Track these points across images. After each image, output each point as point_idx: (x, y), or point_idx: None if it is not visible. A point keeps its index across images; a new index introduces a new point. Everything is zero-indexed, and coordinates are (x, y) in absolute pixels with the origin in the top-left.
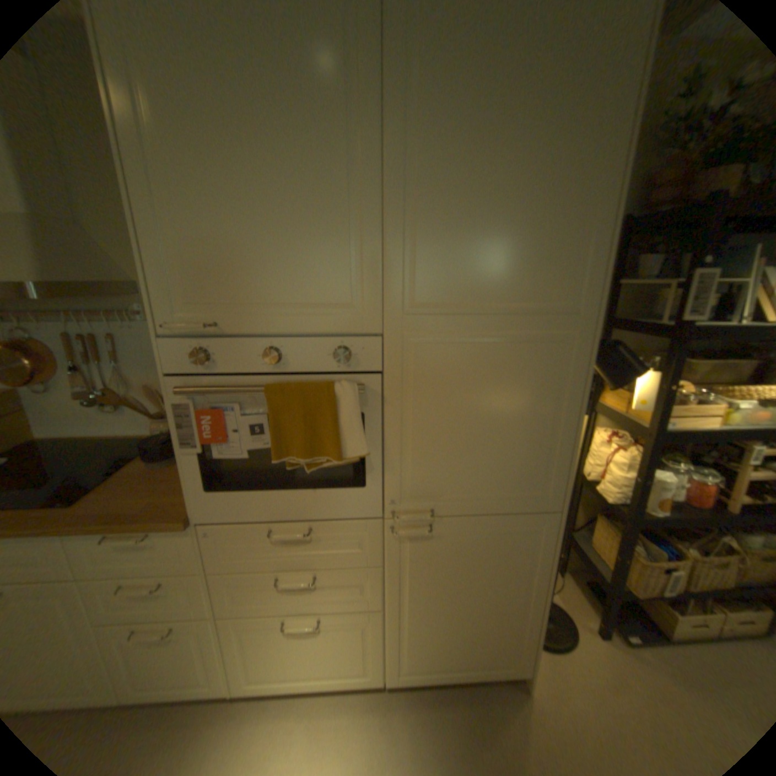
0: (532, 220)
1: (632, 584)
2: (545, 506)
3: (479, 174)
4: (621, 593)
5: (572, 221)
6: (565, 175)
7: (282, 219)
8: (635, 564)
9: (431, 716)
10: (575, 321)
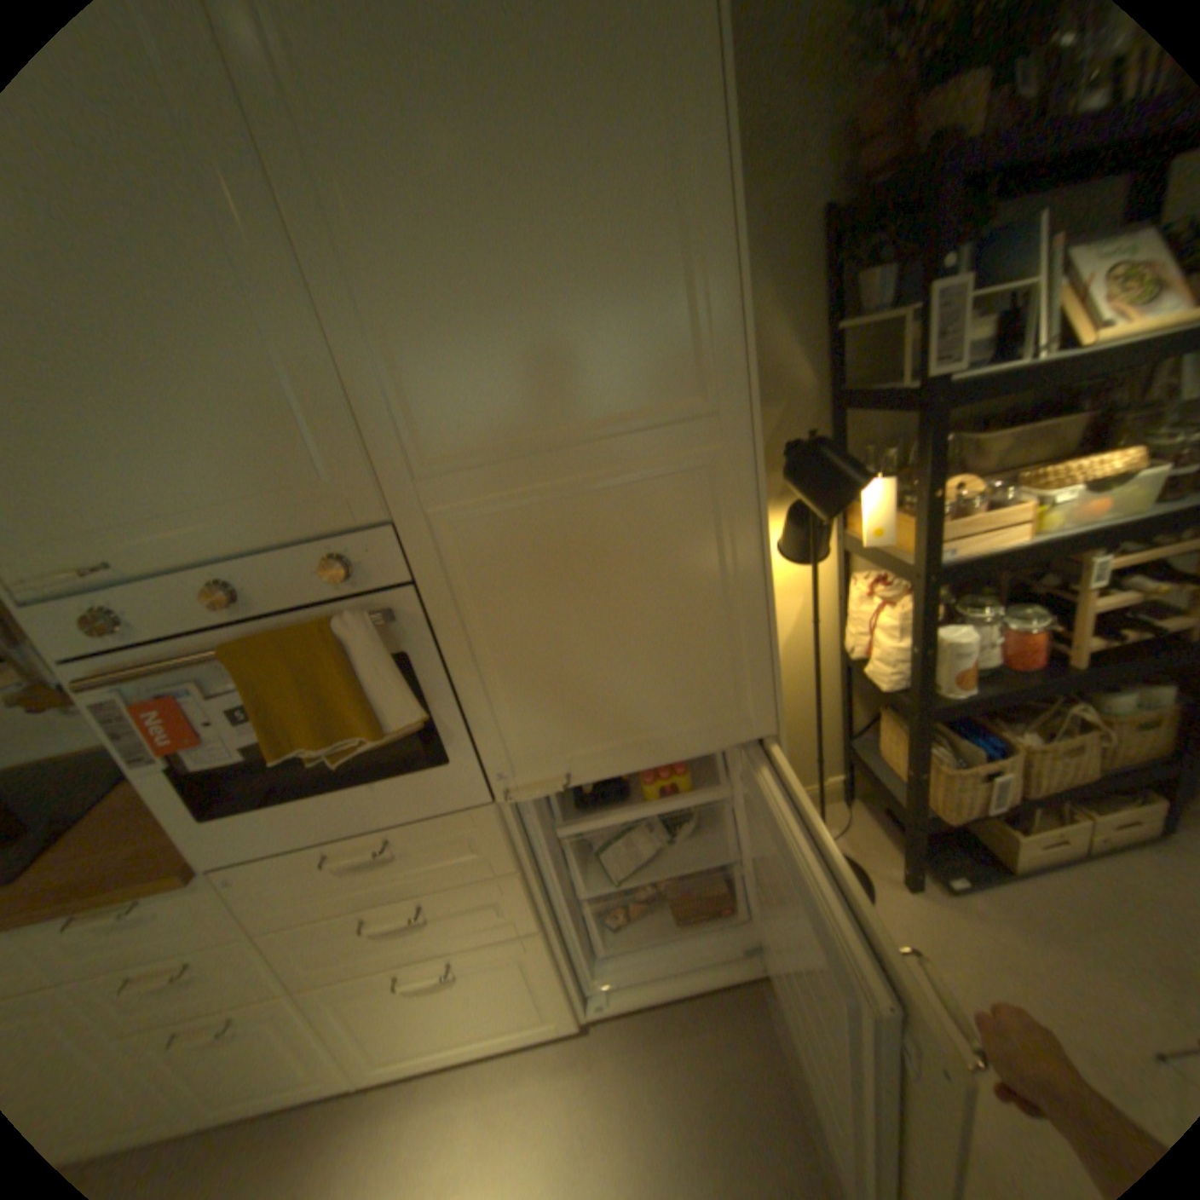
0: (583, 268)
1: (937, 805)
2: (746, 731)
3: (461, 204)
4: (923, 822)
5: (654, 253)
6: (617, 171)
7: (144, 364)
8: (936, 776)
9: (655, 1056)
10: (711, 428)
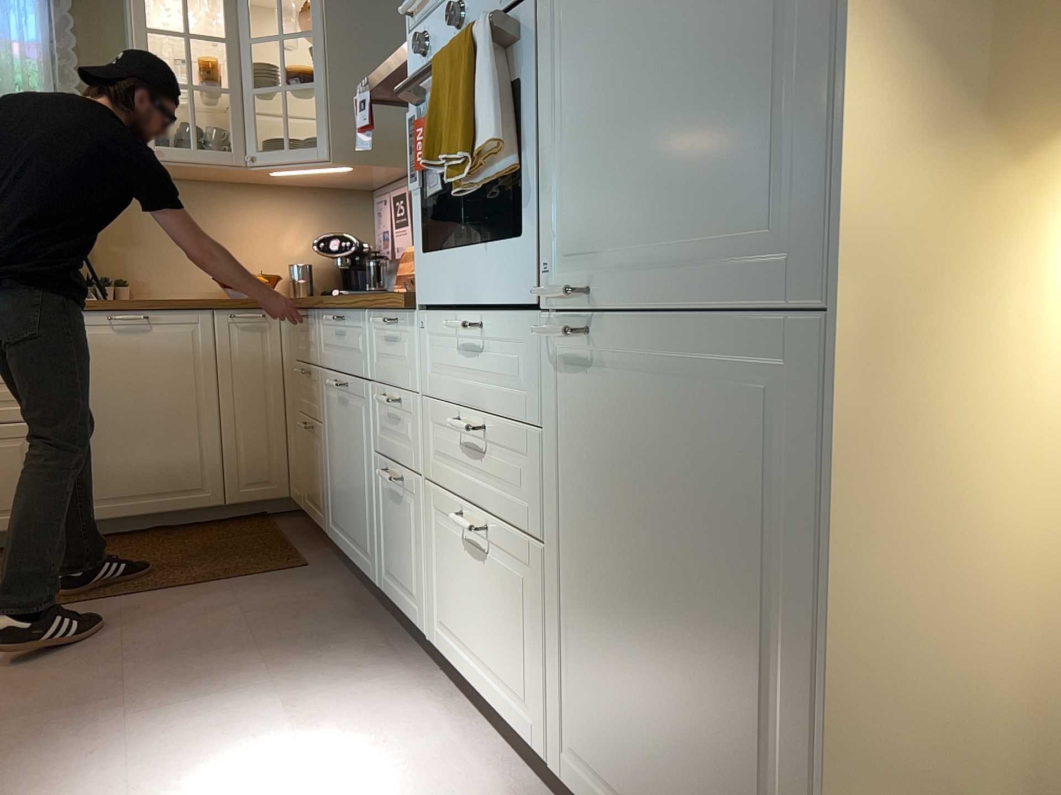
0: None
1: None
2: (801, 284)
3: None
4: None
5: None
6: None
7: None
8: None
9: None
10: None
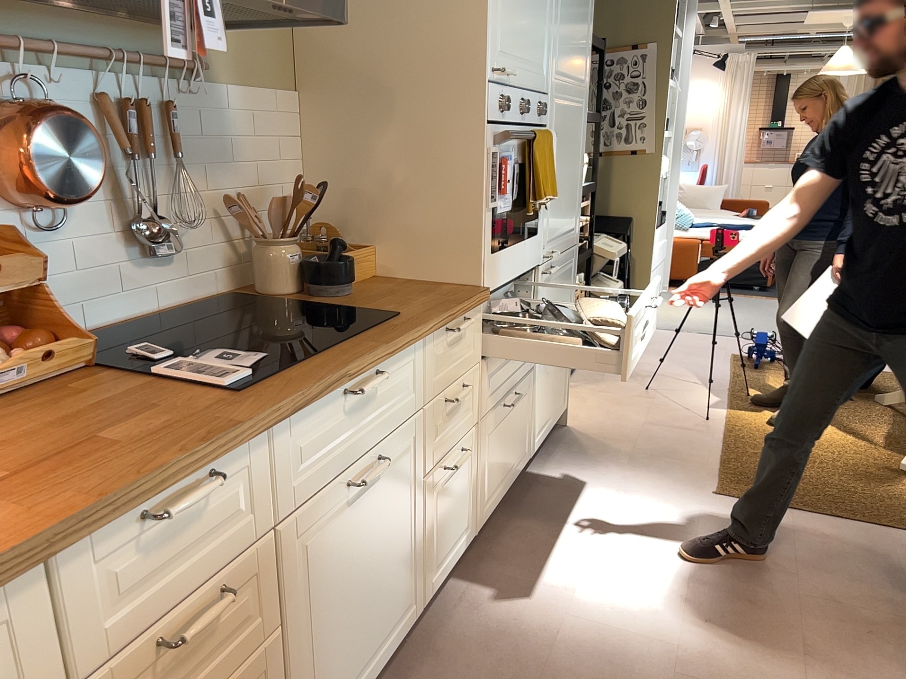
0: (580, 24)
1: None
2: (575, 238)
3: None
4: None
5: (586, 28)
6: None
7: None
8: None
9: (551, 463)
10: (585, 95)
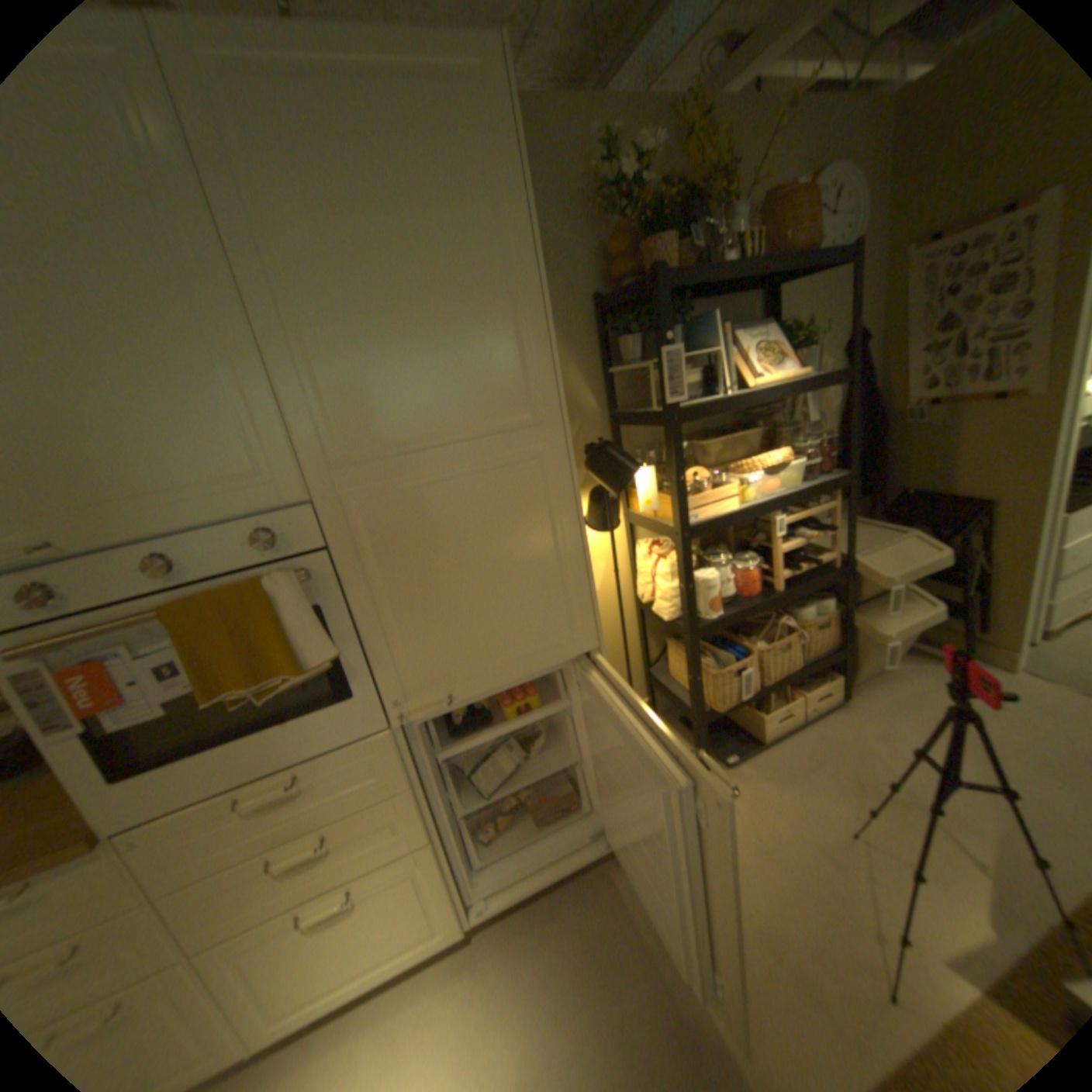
0: (452, 331)
1: (710, 700)
2: (578, 647)
3: (369, 287)
4: (703, 715)
5: (497, 324)
6: (471, 275)
7: (108, 382)
8: (707, 678)
9: (530, 942)
10: (539, 433)
